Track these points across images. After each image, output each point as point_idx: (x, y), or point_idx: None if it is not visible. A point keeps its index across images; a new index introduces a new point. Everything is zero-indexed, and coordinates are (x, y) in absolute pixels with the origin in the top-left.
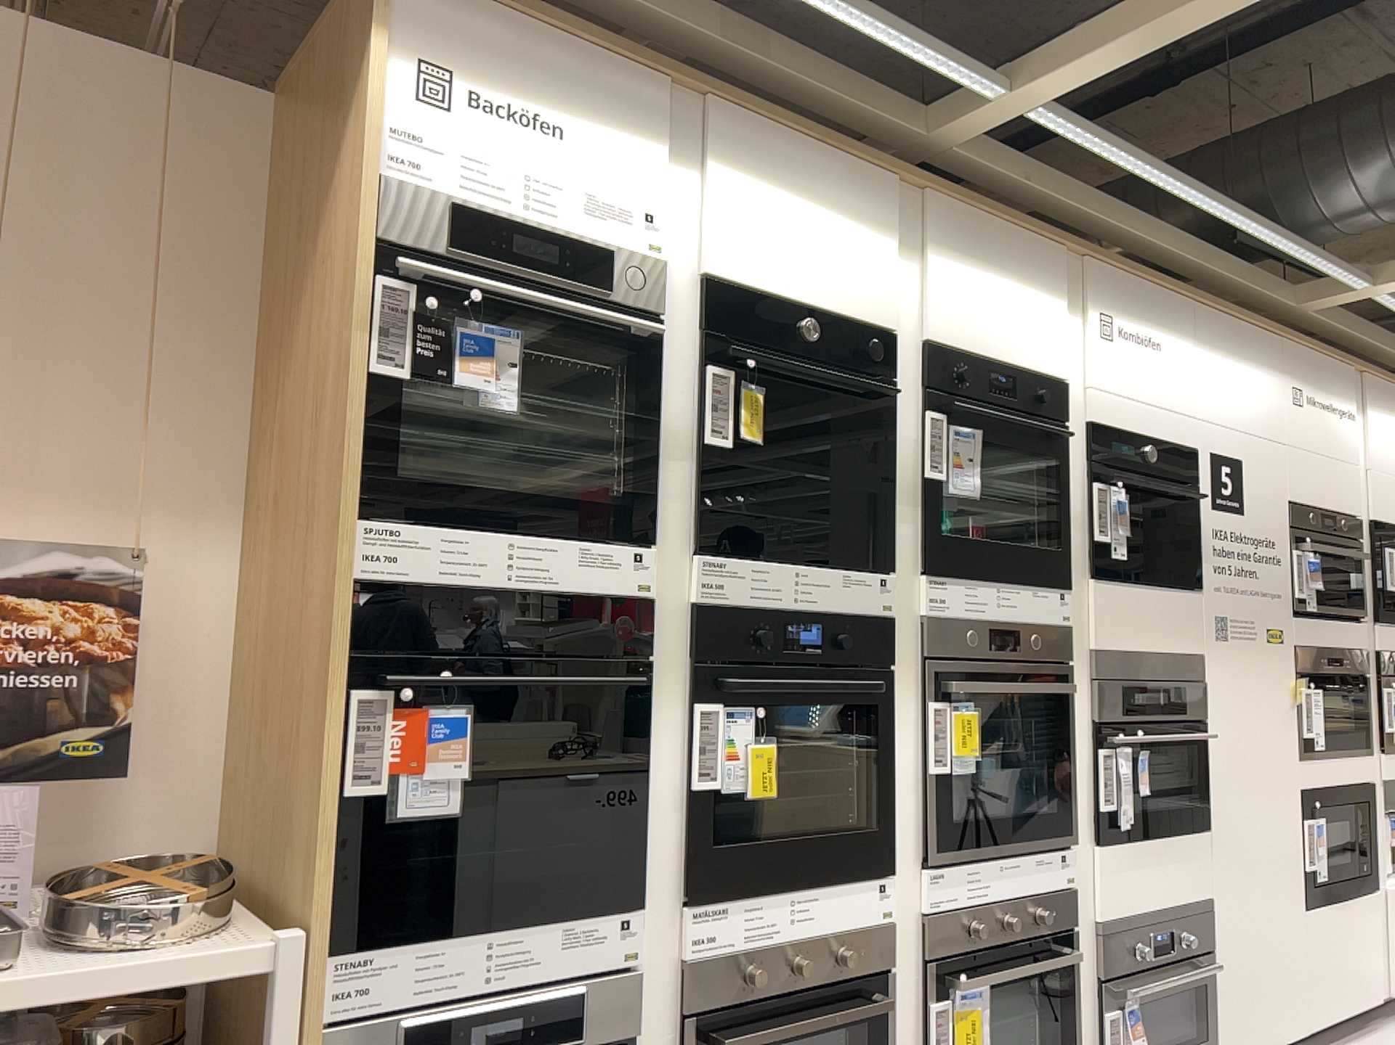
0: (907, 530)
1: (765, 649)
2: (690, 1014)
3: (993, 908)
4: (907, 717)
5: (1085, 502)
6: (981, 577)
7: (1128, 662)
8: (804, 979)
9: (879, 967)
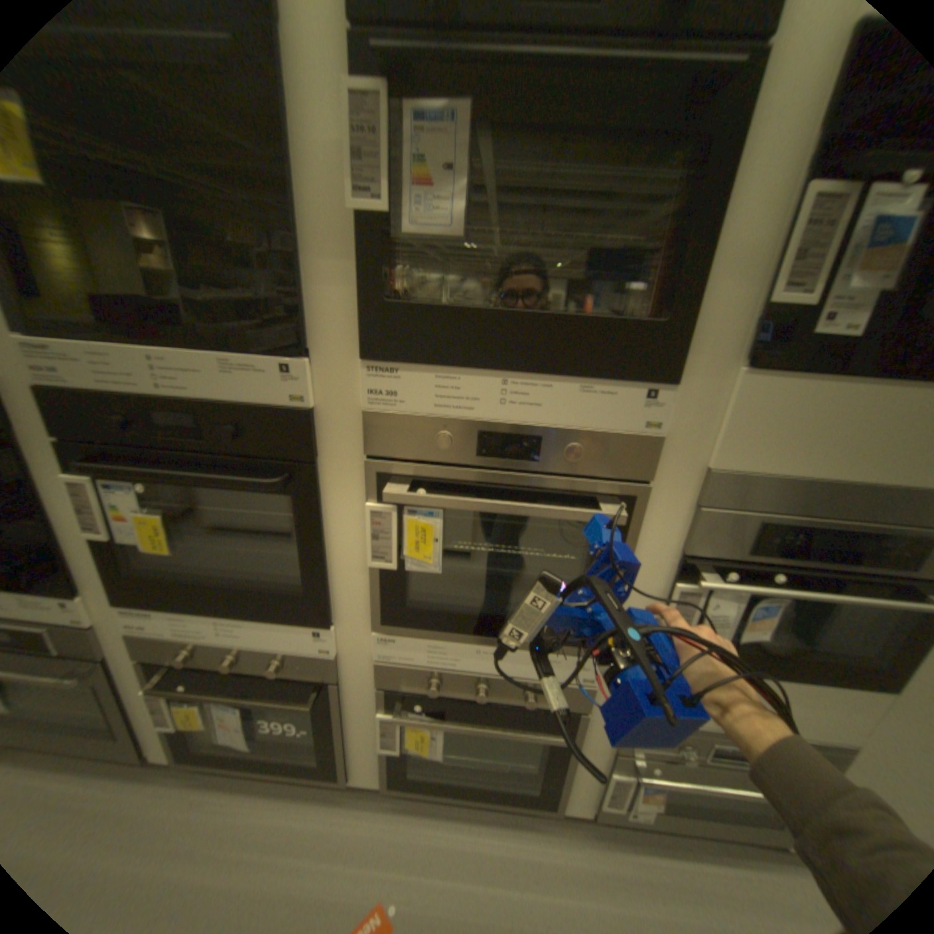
0: (335, 296)
1: (128, 433)
2: (137, 663)
3: (462, 678)
4: (349, 509)
5: (784, 224)
6: (470, 363)
7: (797, 493)
8: (237, 670)
9: (319, 680)
